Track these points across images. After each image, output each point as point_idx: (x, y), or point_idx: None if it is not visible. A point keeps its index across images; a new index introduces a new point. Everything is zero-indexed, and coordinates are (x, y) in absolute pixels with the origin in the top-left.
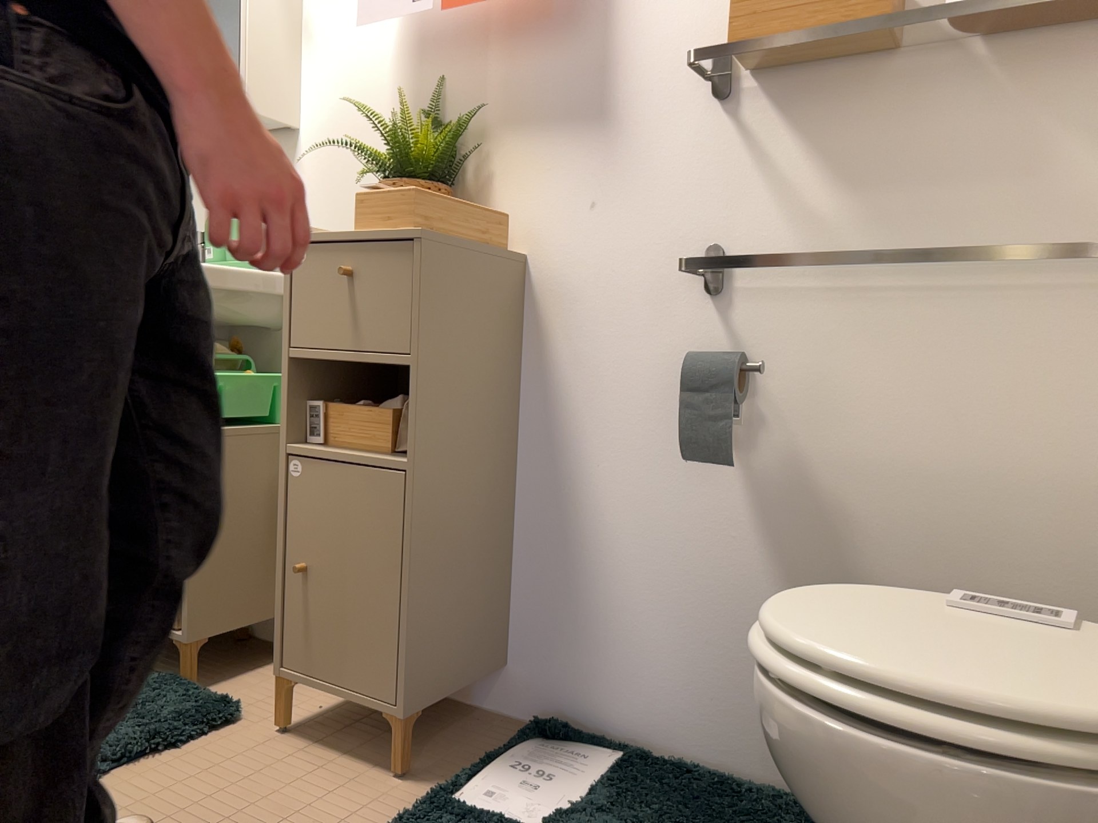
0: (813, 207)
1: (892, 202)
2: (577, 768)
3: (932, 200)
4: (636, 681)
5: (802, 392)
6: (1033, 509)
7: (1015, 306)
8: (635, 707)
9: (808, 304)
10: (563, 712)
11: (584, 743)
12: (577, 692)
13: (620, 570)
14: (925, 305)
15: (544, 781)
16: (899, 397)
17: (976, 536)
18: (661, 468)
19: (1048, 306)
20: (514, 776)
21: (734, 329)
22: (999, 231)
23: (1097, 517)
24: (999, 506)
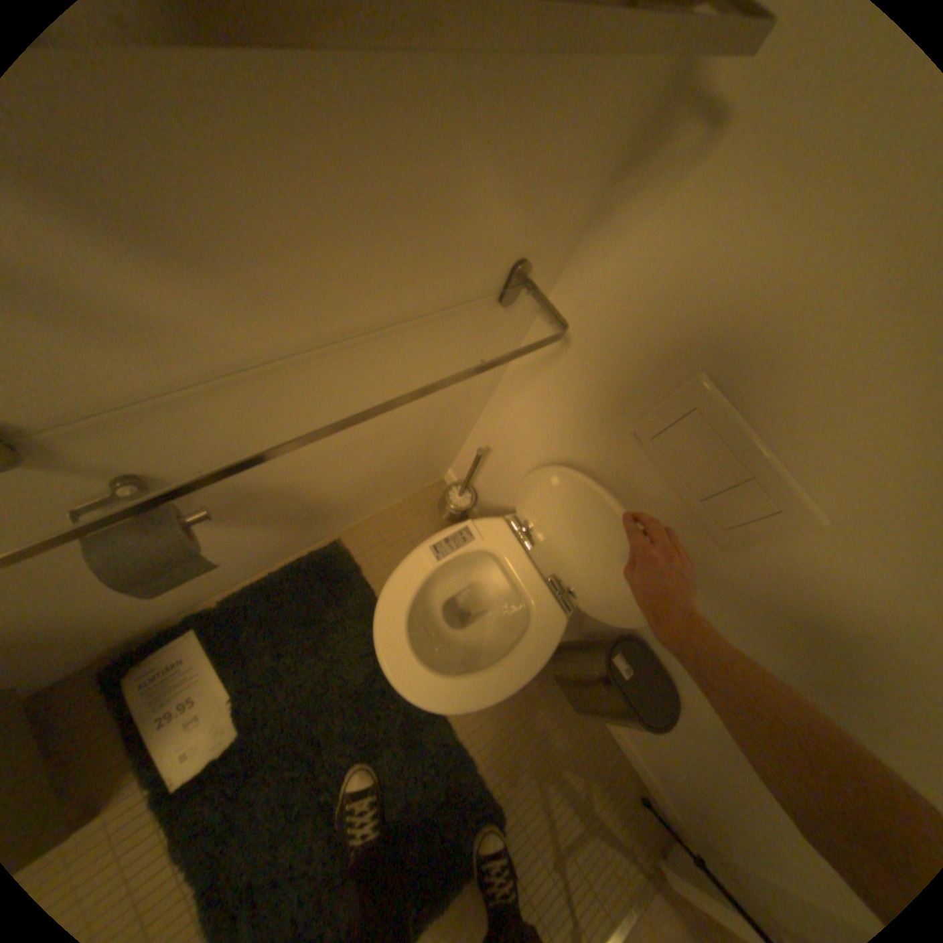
0: (128, 296)
1: (275, 267)
2: (187, 676)
3: (331, 255)
4: (159, 607)
5: (222, 457)
6: (407, 423)
7: (410, 333)
8: (167, 610)
9: (190, 404)
10: (104, 648)
11: (154, 650)
12: (109, 639)
13: (91, 608)
14: (333, 358)
15: (186, 708)
16: (319, 420)
17: (376, 447)
18: (77, 566)
19: (434, 326)
20: (167, 729)
21: (83, 463)
22: (405, 277)
23: (437, 410)
24: (389, 431)
